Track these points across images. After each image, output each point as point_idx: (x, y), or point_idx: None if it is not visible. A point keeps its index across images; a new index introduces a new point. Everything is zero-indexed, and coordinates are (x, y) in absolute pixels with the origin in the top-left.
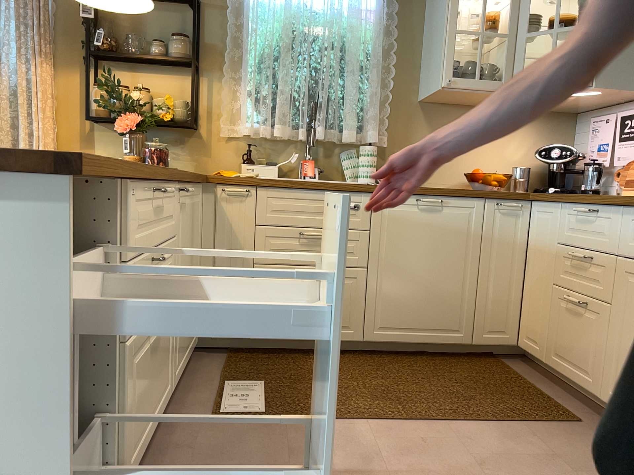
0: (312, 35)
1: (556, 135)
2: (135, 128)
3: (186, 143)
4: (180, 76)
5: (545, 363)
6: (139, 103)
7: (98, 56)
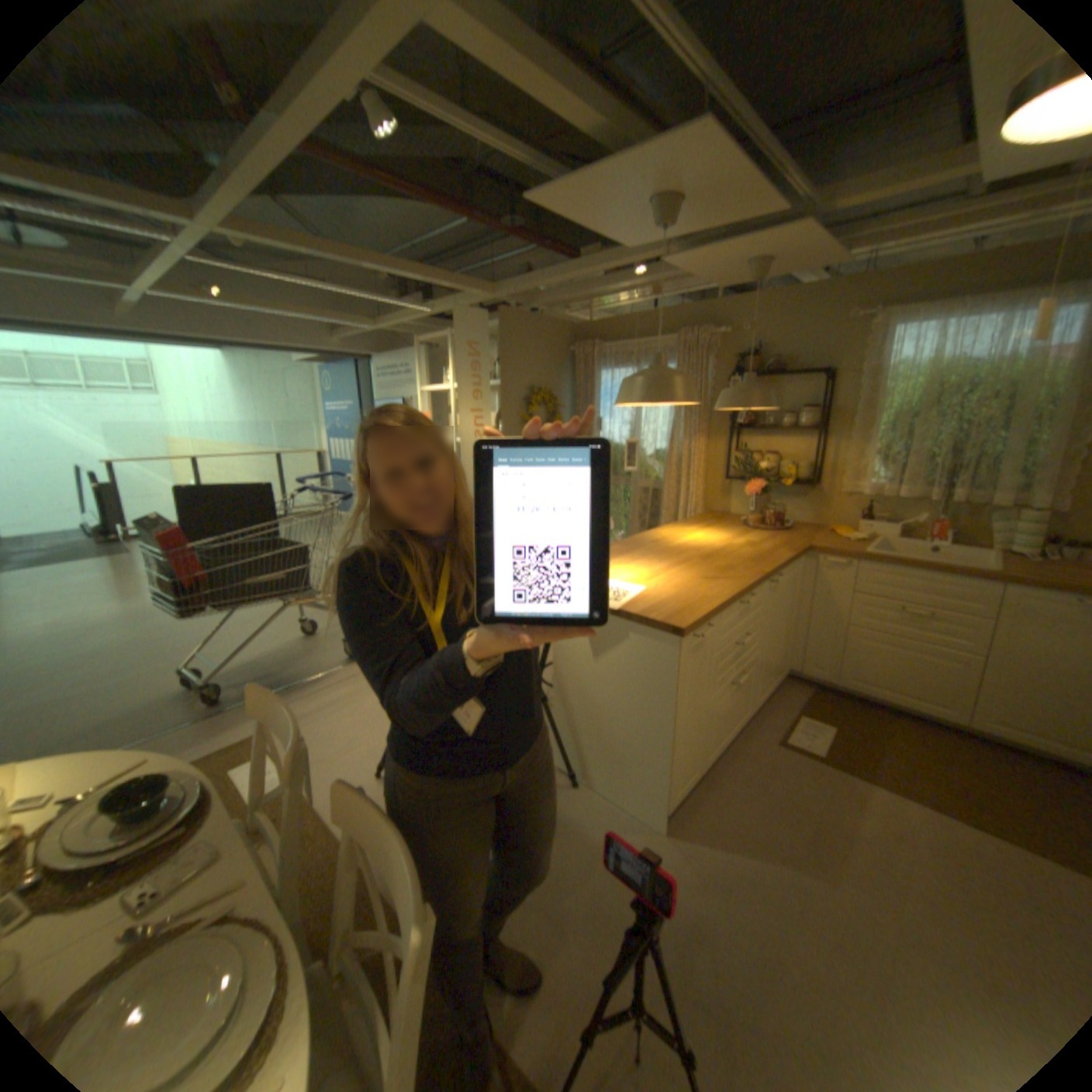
0: (967, 385)
1: None
2: (759, 491)
3: (806, 496)
4: (807, 437)
5: None
6: (766, 465)
7: (736, 429)
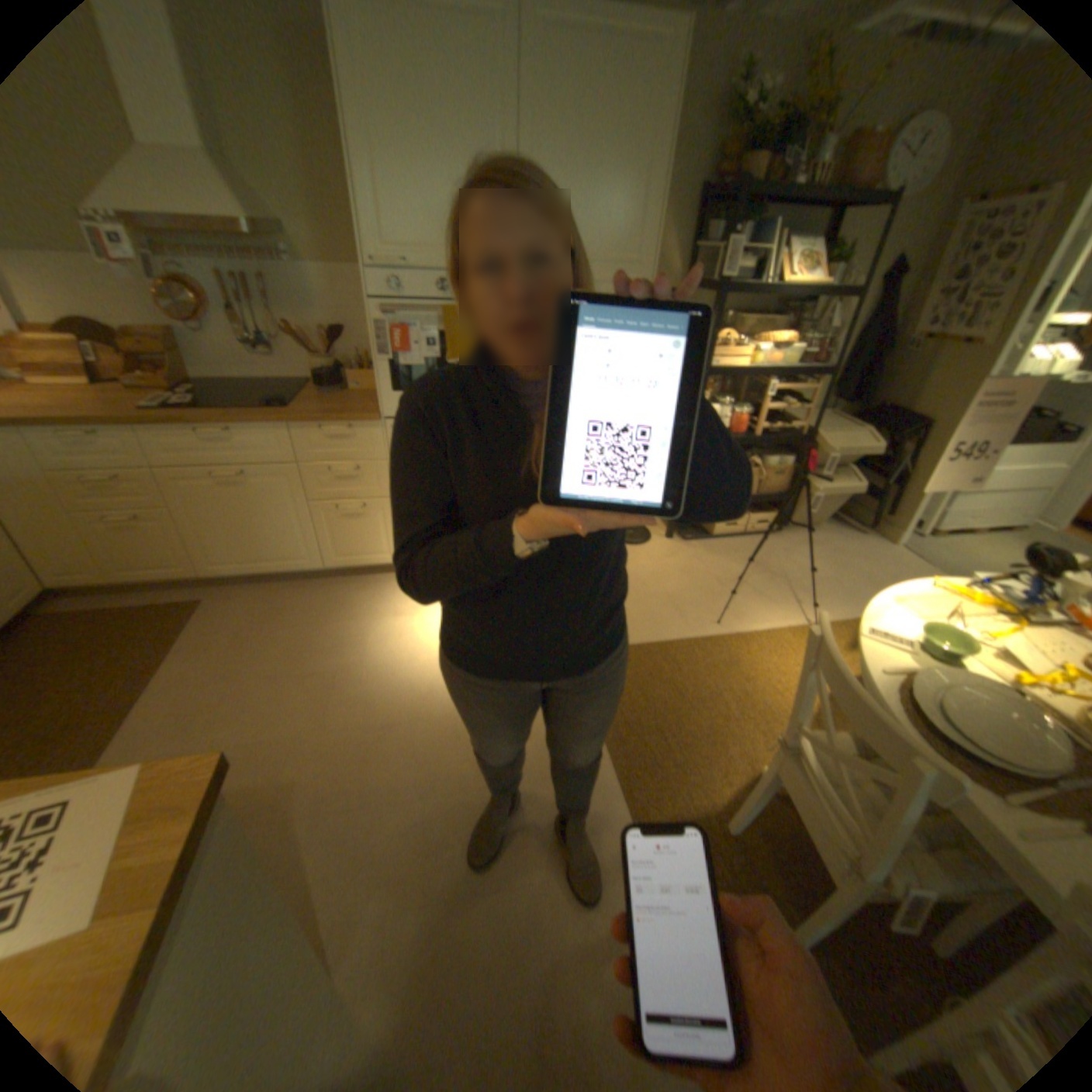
0: None
1: None
2: None
3: None
4: None
5: (103, 585)
6: None
7: None
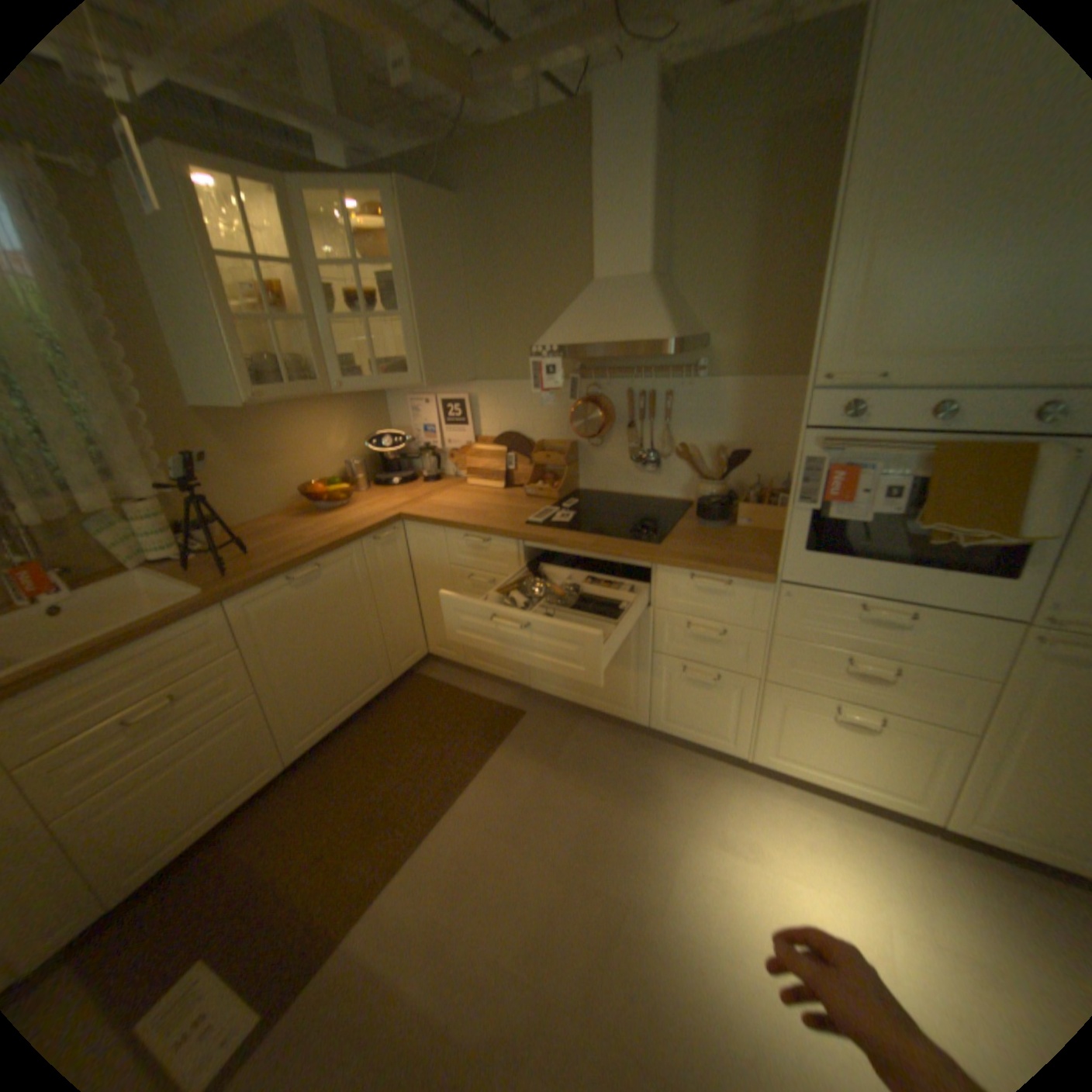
0: None
1: (370, 412)
2: None
3: None
4: None
5: (464, 665)
6: None
7: None
